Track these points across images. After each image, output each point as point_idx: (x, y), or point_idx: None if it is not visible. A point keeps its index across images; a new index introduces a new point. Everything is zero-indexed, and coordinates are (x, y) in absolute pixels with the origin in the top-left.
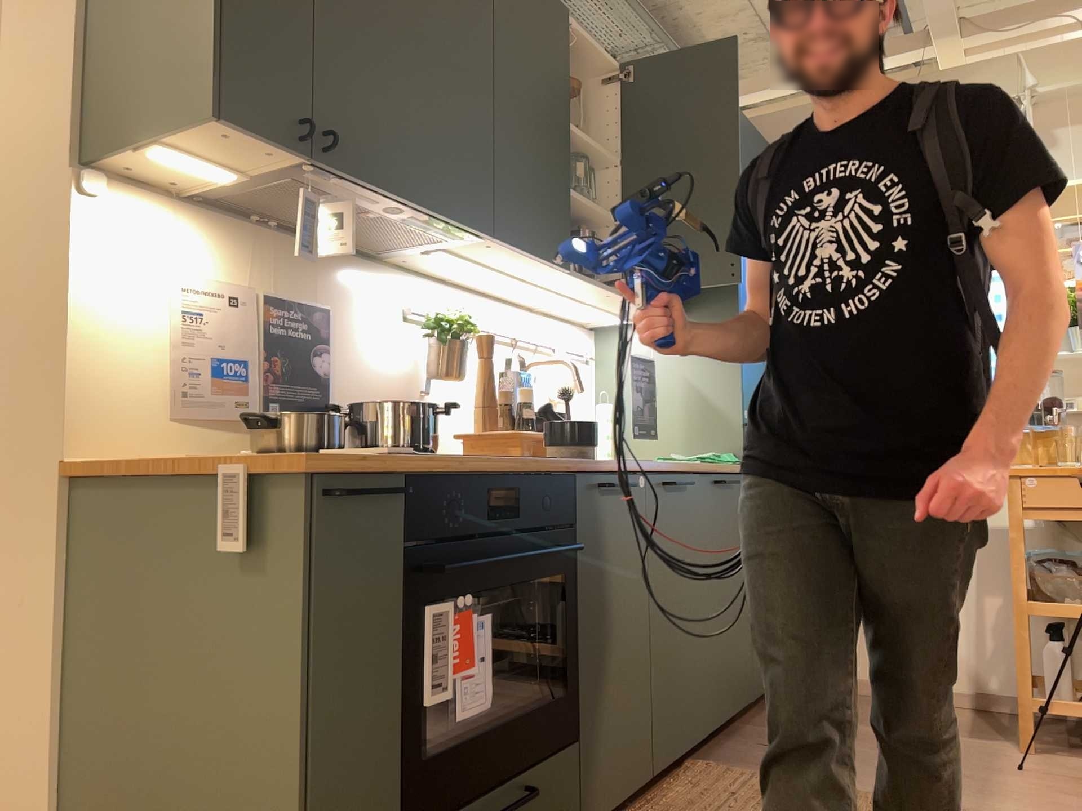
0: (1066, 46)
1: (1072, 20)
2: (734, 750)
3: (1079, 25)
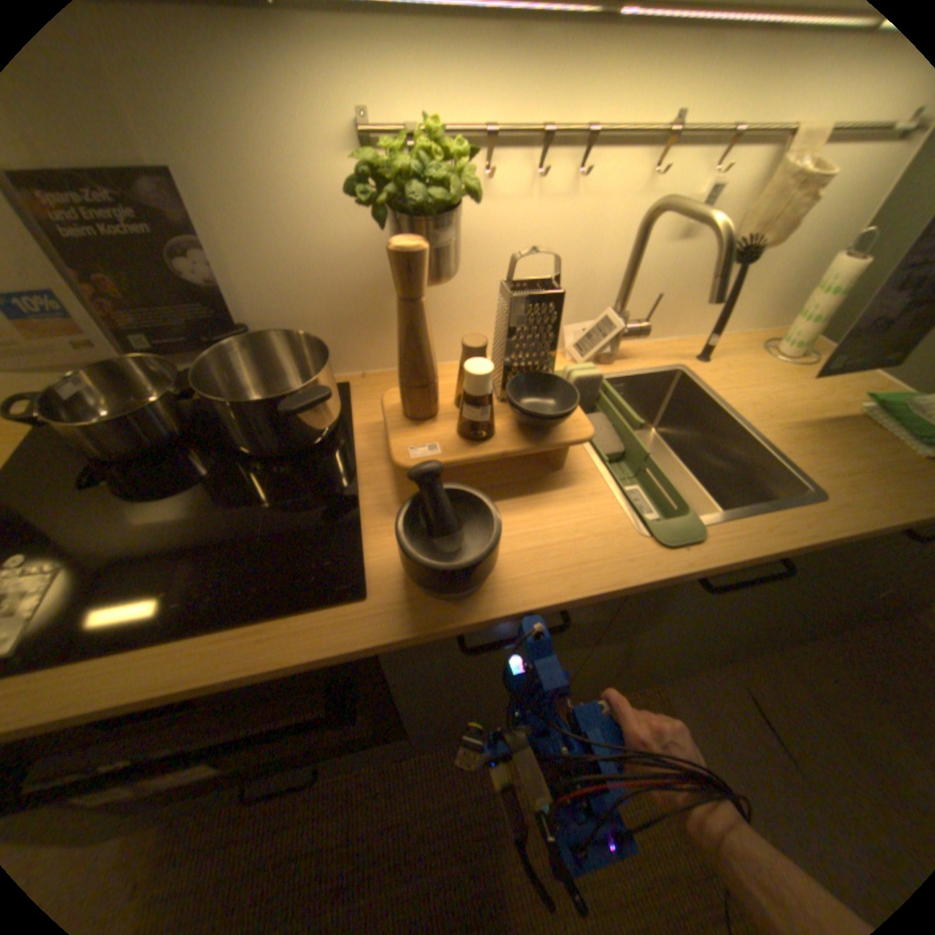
0: None
1: None
2: (711, 683)
3: None
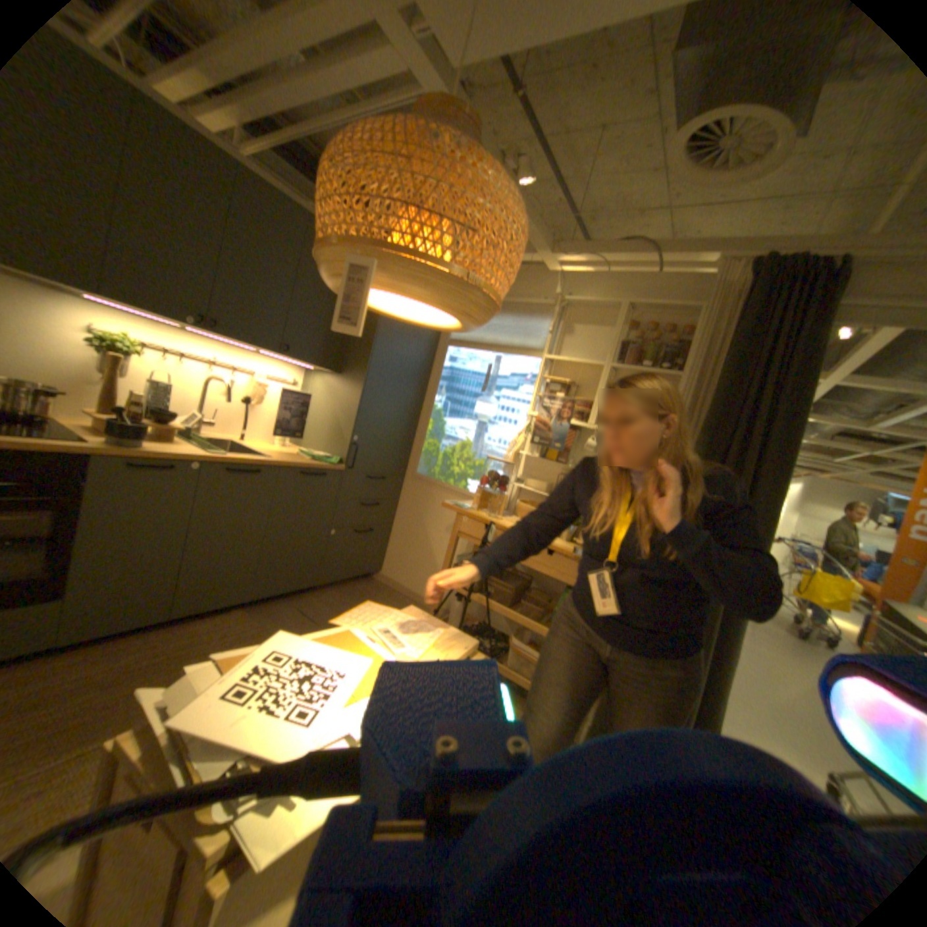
0: (598, 270)
1: (602, 255)
2: (277, 609)
3: (607, 260)
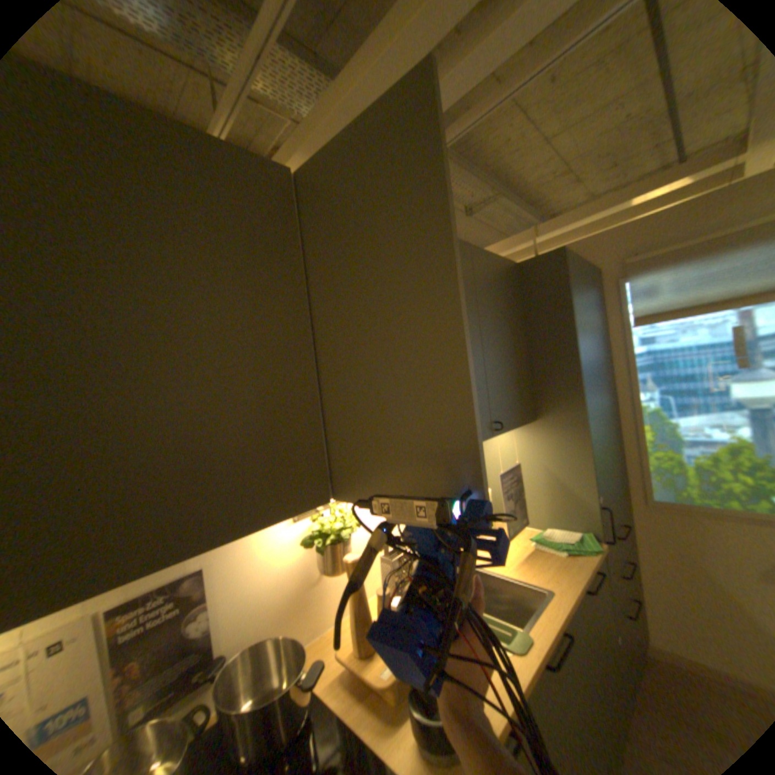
0: None
1: None
2: None
3: None
